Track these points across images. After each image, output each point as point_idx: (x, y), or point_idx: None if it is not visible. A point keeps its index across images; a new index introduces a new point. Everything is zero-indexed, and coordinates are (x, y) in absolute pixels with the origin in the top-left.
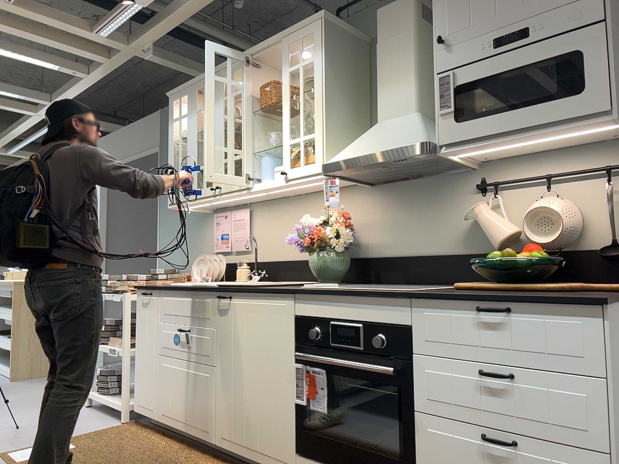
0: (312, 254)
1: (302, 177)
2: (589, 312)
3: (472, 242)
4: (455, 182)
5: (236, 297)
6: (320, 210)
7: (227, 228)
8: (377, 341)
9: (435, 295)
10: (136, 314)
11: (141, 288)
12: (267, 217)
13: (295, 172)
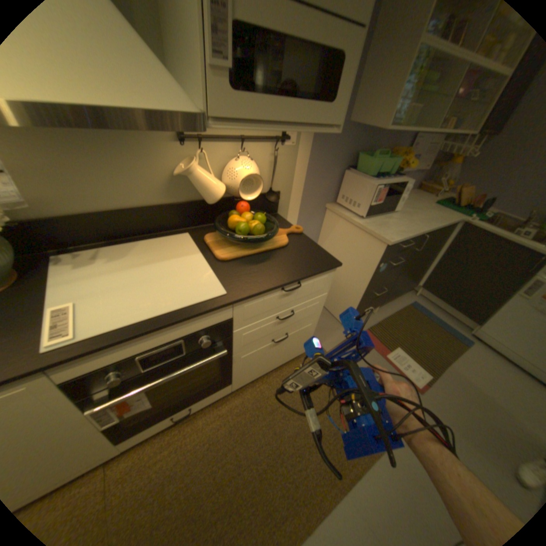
0: None
1: None
2: (331, 270)
3: (175, 192)
4: None
5: None
6: None
7: None
8: (203, 342)
9: (258, 293)
10: None
11: None
12: None
13: None
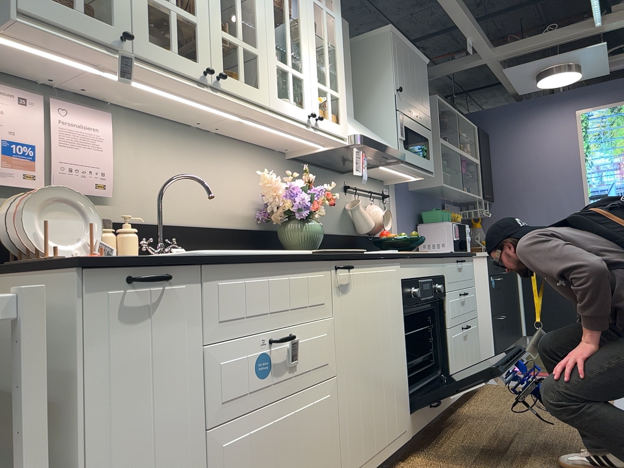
0: (294, 221)
1: (327, 133)
2: (472, 259)
3: (344, 226)
4: (336, 179)
5: (355, 265)
6: (238, 165)
7: (32, 134)
8: (440, 288)
9: (452, 254)
10: (76, 359)
11: (121, 265)
12: (147, 145)
13: (326, 124)
